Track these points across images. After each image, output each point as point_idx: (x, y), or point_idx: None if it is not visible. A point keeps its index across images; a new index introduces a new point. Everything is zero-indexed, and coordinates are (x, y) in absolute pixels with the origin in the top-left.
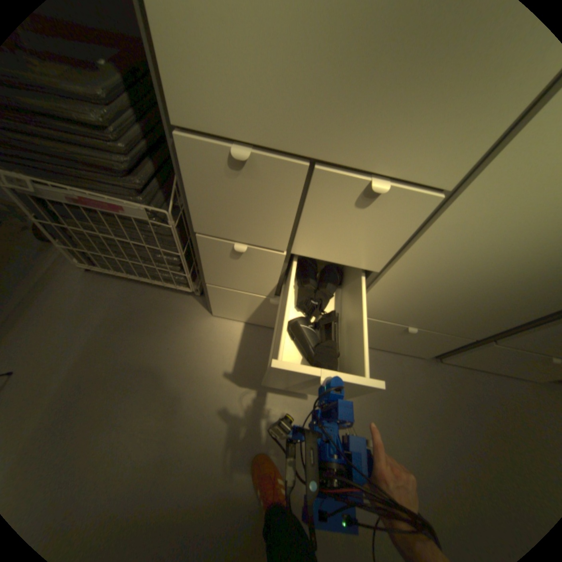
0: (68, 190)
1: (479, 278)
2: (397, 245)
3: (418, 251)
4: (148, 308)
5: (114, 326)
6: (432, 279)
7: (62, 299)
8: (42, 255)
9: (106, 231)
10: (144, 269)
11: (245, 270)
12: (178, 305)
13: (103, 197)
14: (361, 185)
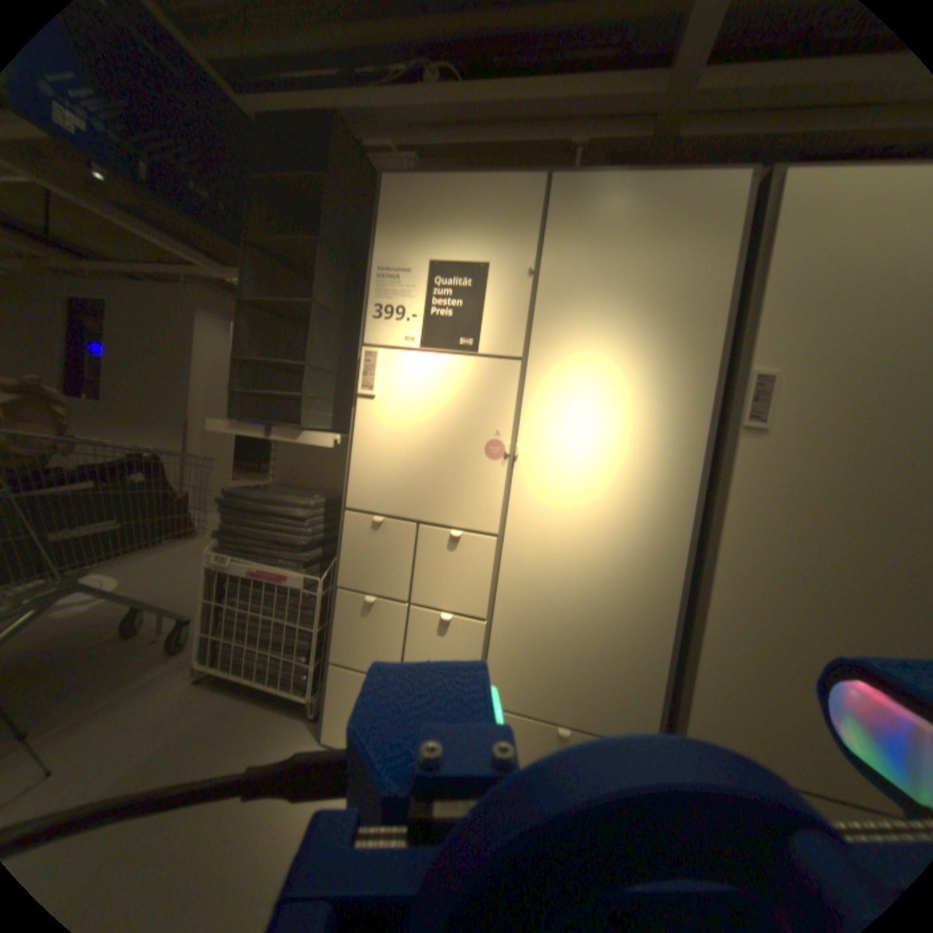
0: (252, 569)
1: (568, 620)
2: (488, 588)
3: (504, 592)
4: (242, 731)
5: (194, 744)
6: (533, 627)
7: (150, 710)
8: (155, 668)
9: (255, 613)
10: (265, 667)
11: (371, 636)
12: (280, 732)
13: (275, 573)
14: (445, 537)
